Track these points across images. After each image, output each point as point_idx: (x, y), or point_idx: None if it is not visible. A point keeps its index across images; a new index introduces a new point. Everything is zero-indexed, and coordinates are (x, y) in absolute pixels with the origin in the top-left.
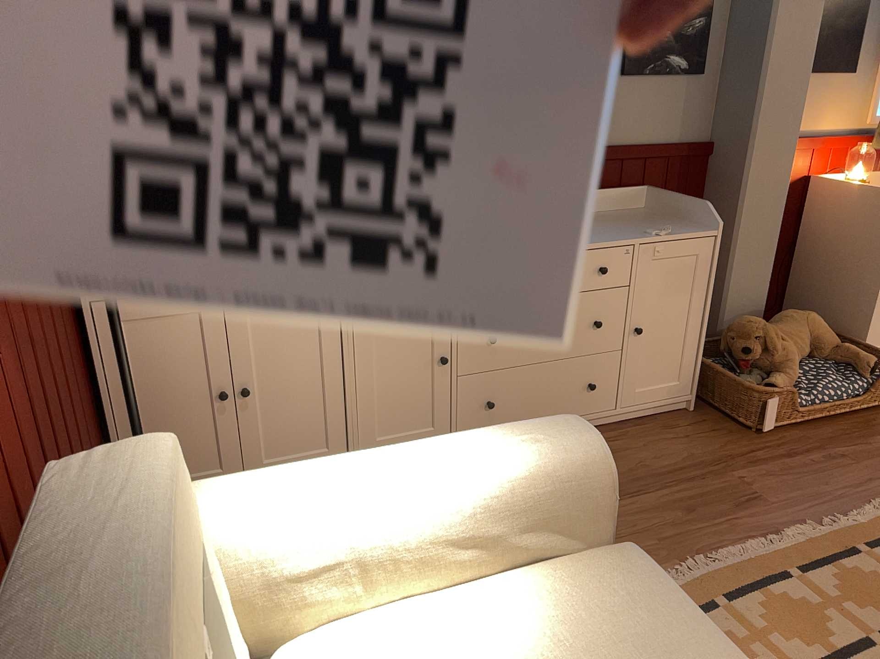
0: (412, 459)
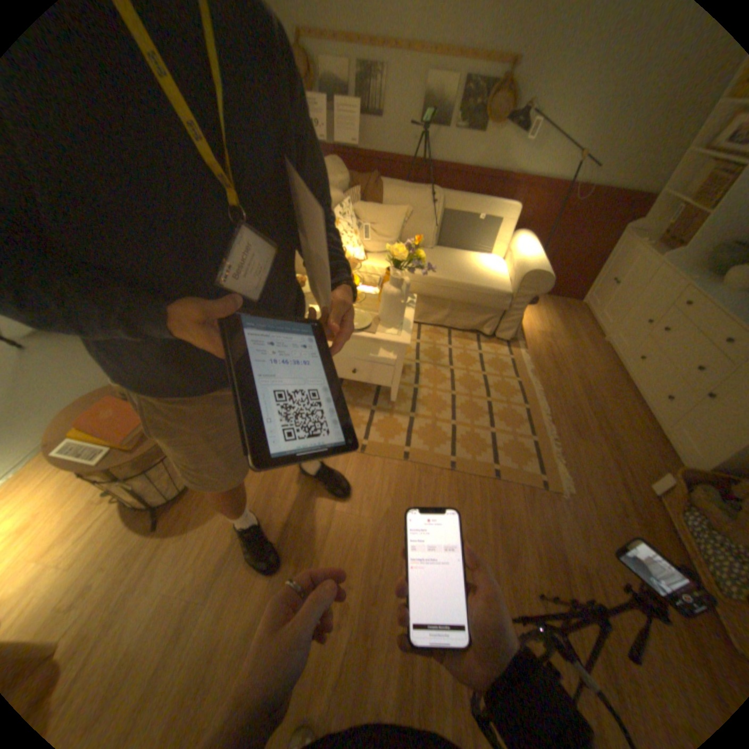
0: (534, 251)
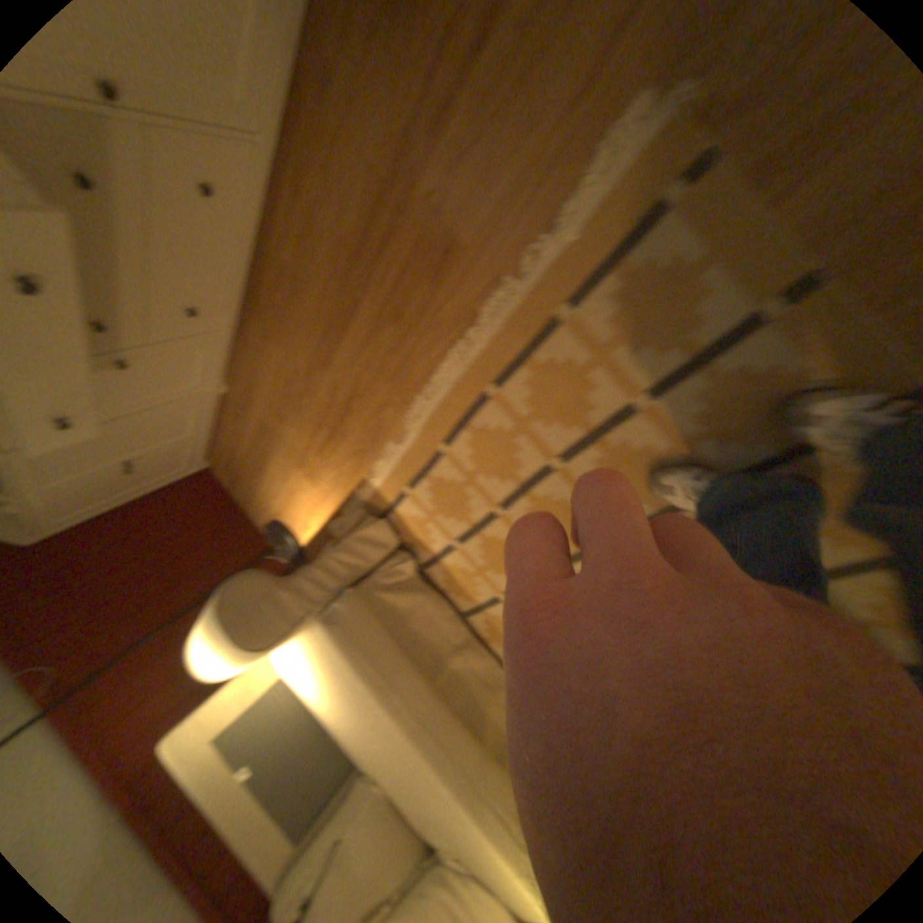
0: (201, 654)
